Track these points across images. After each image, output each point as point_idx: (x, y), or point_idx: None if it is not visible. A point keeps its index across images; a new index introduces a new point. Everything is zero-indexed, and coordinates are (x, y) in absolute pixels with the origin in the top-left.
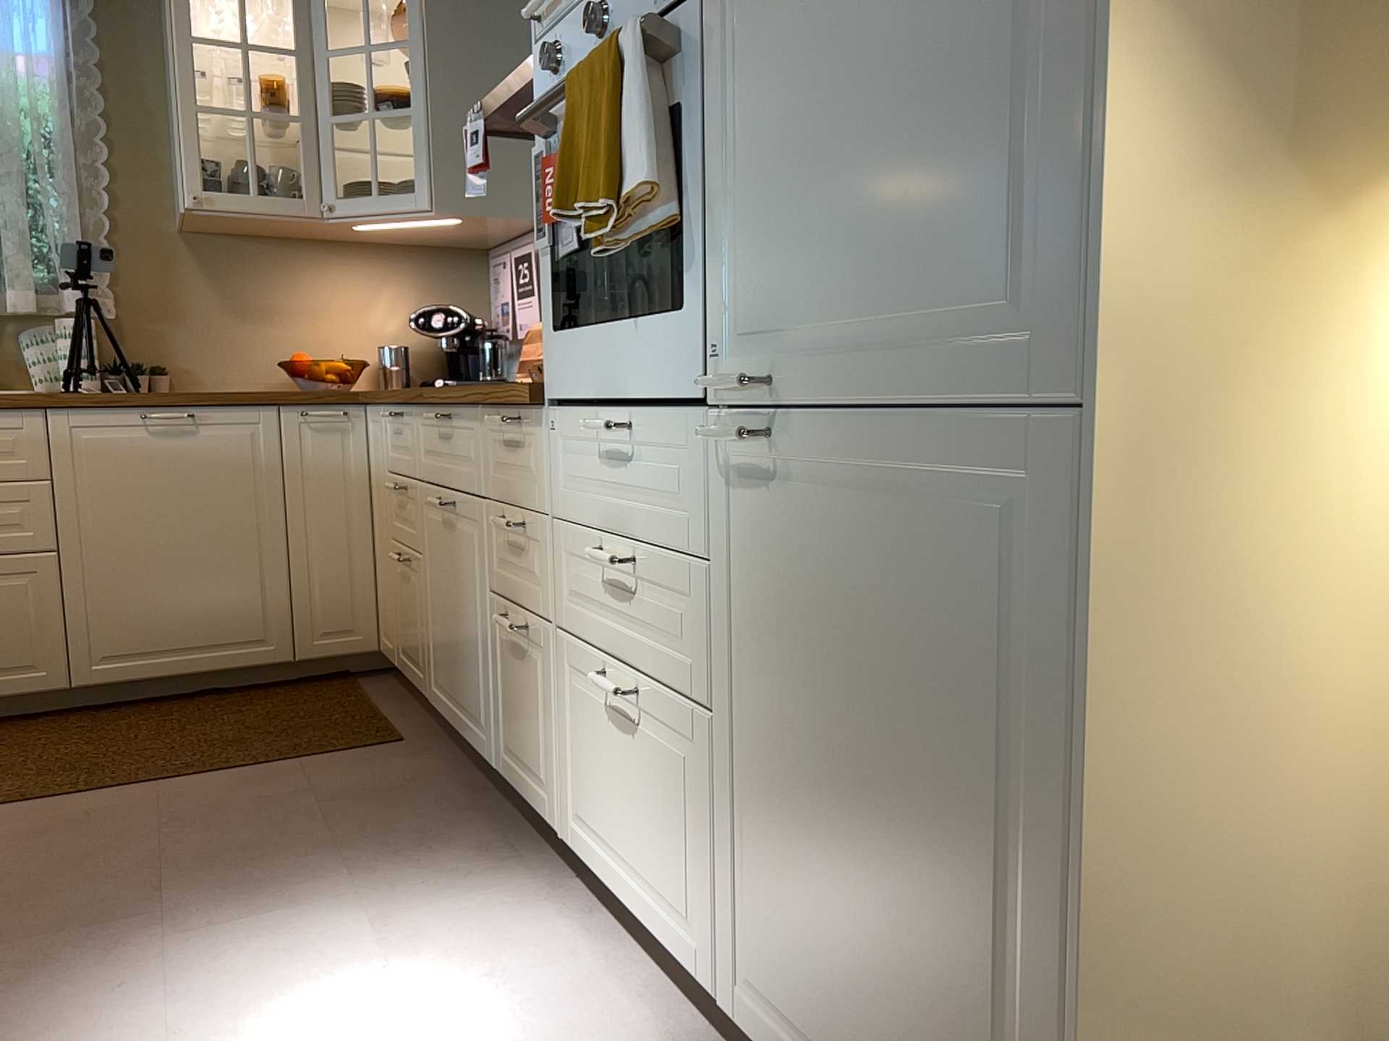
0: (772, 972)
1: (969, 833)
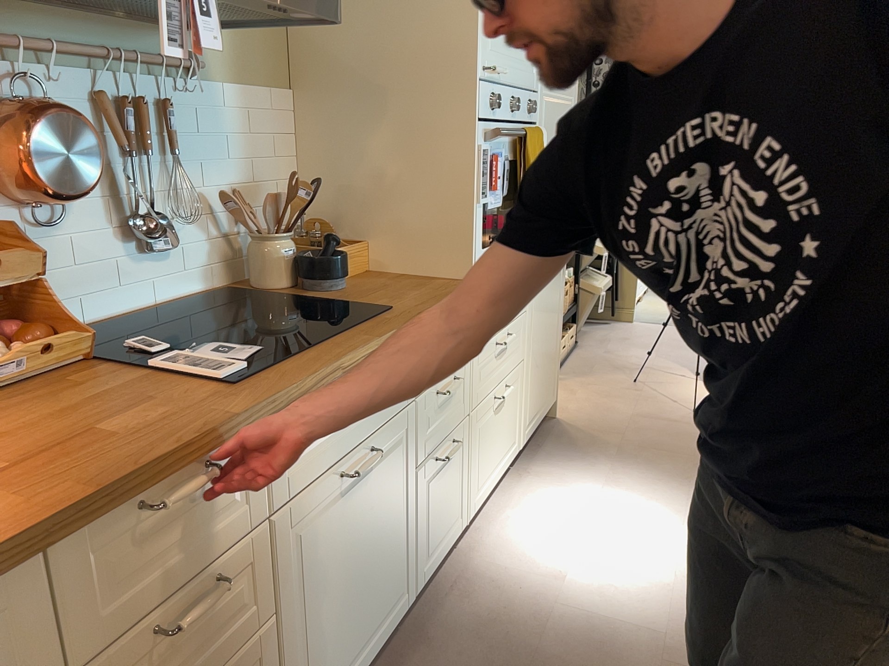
0: (531, 410)
1: (555, 323)
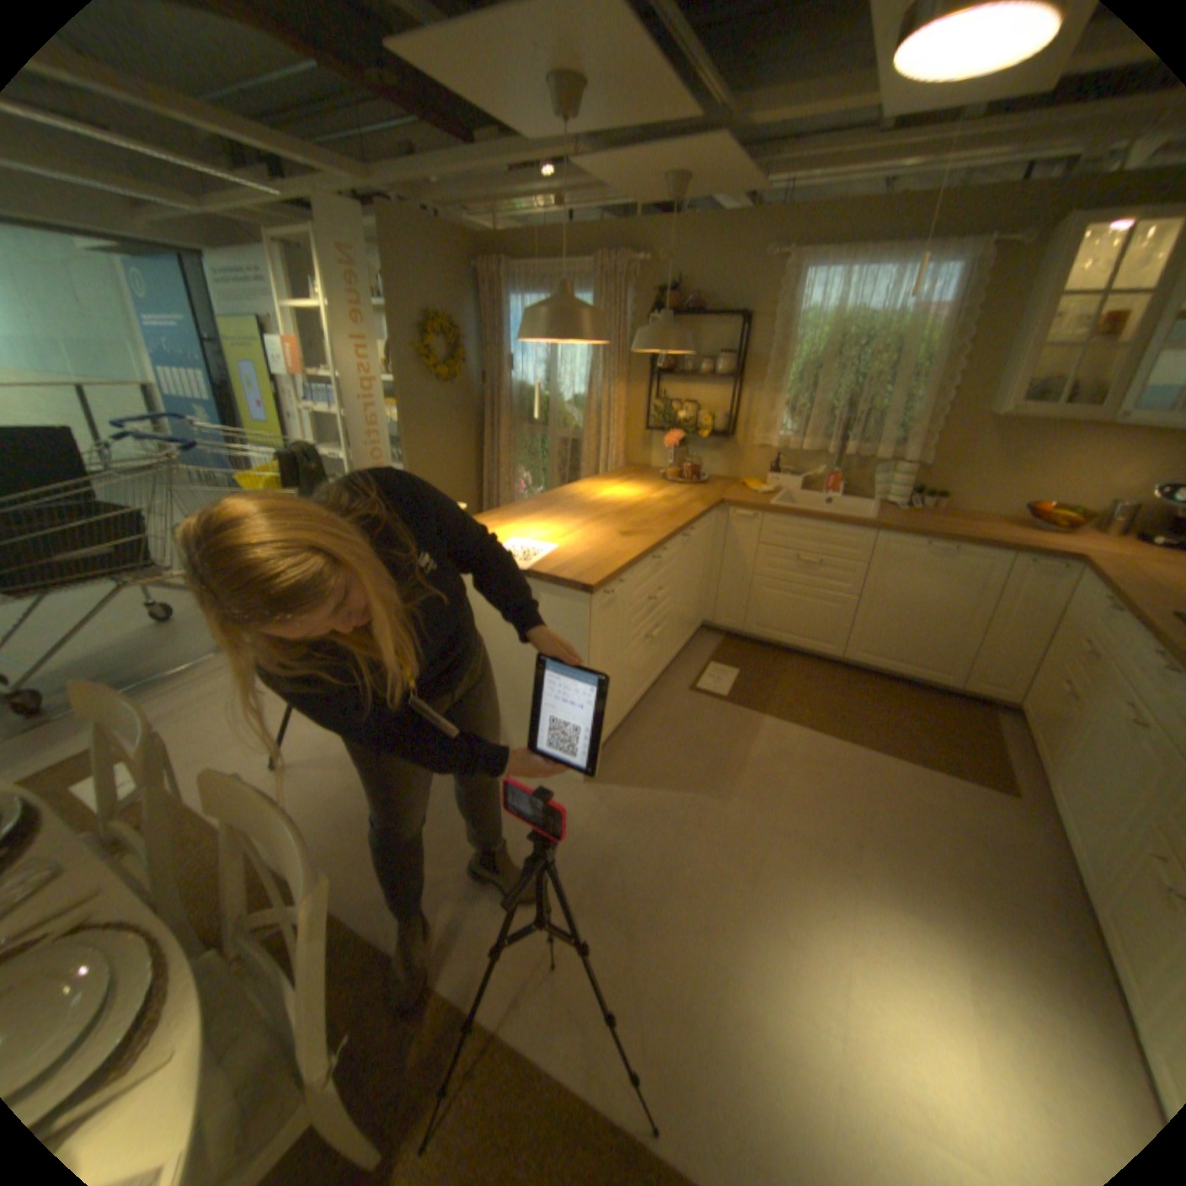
0: None
1: None
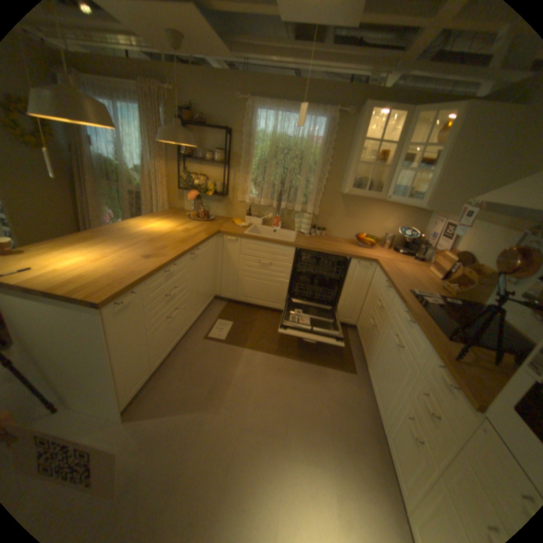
0: None
1: None
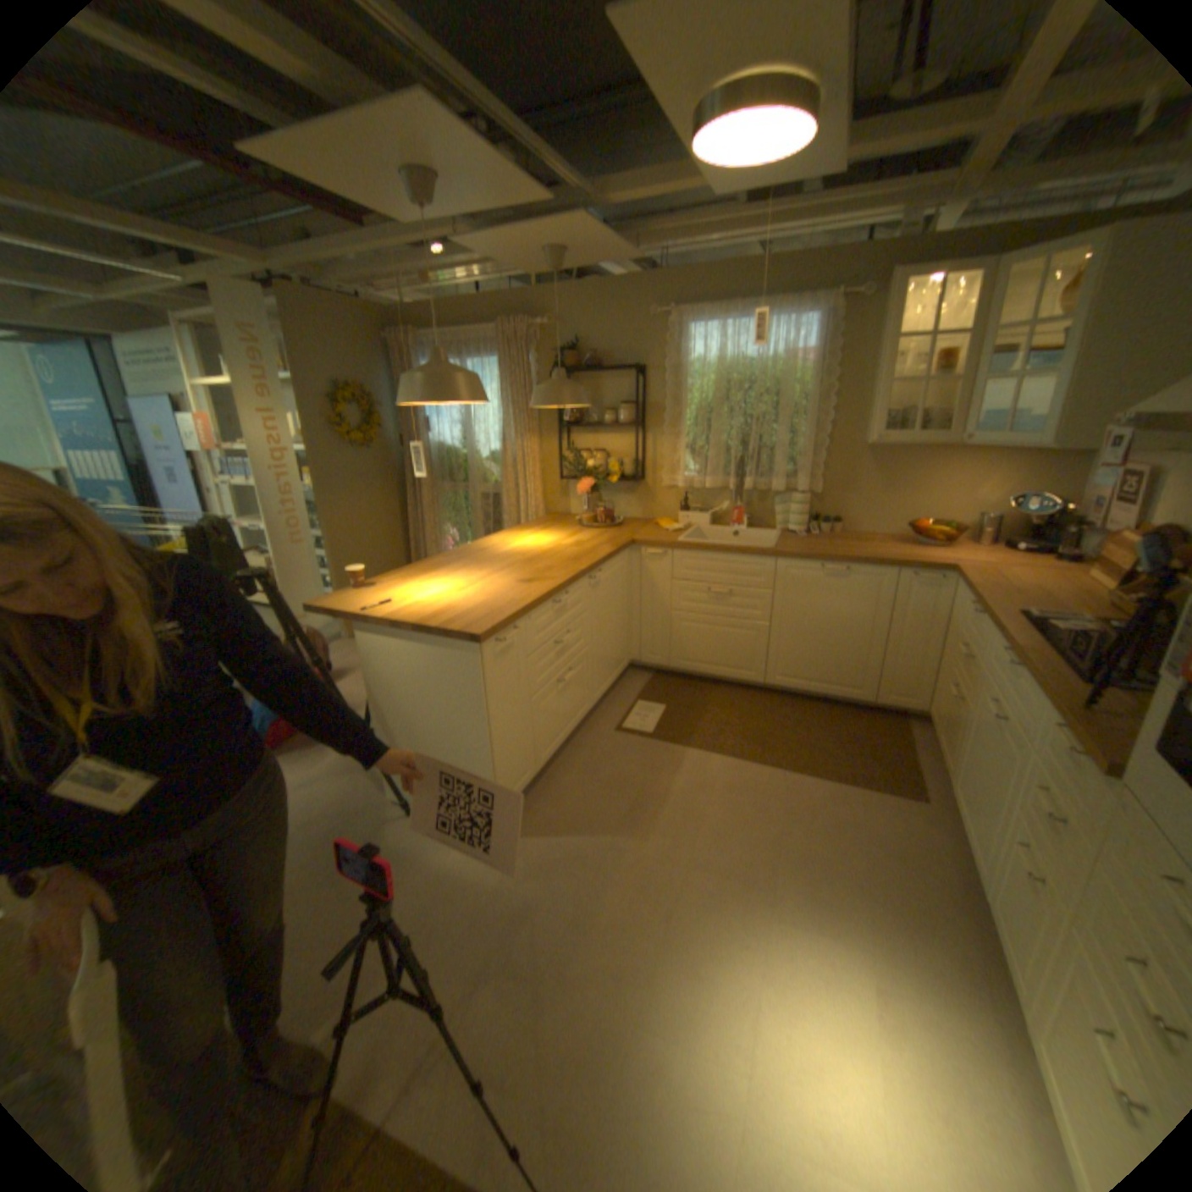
0: None
1: None
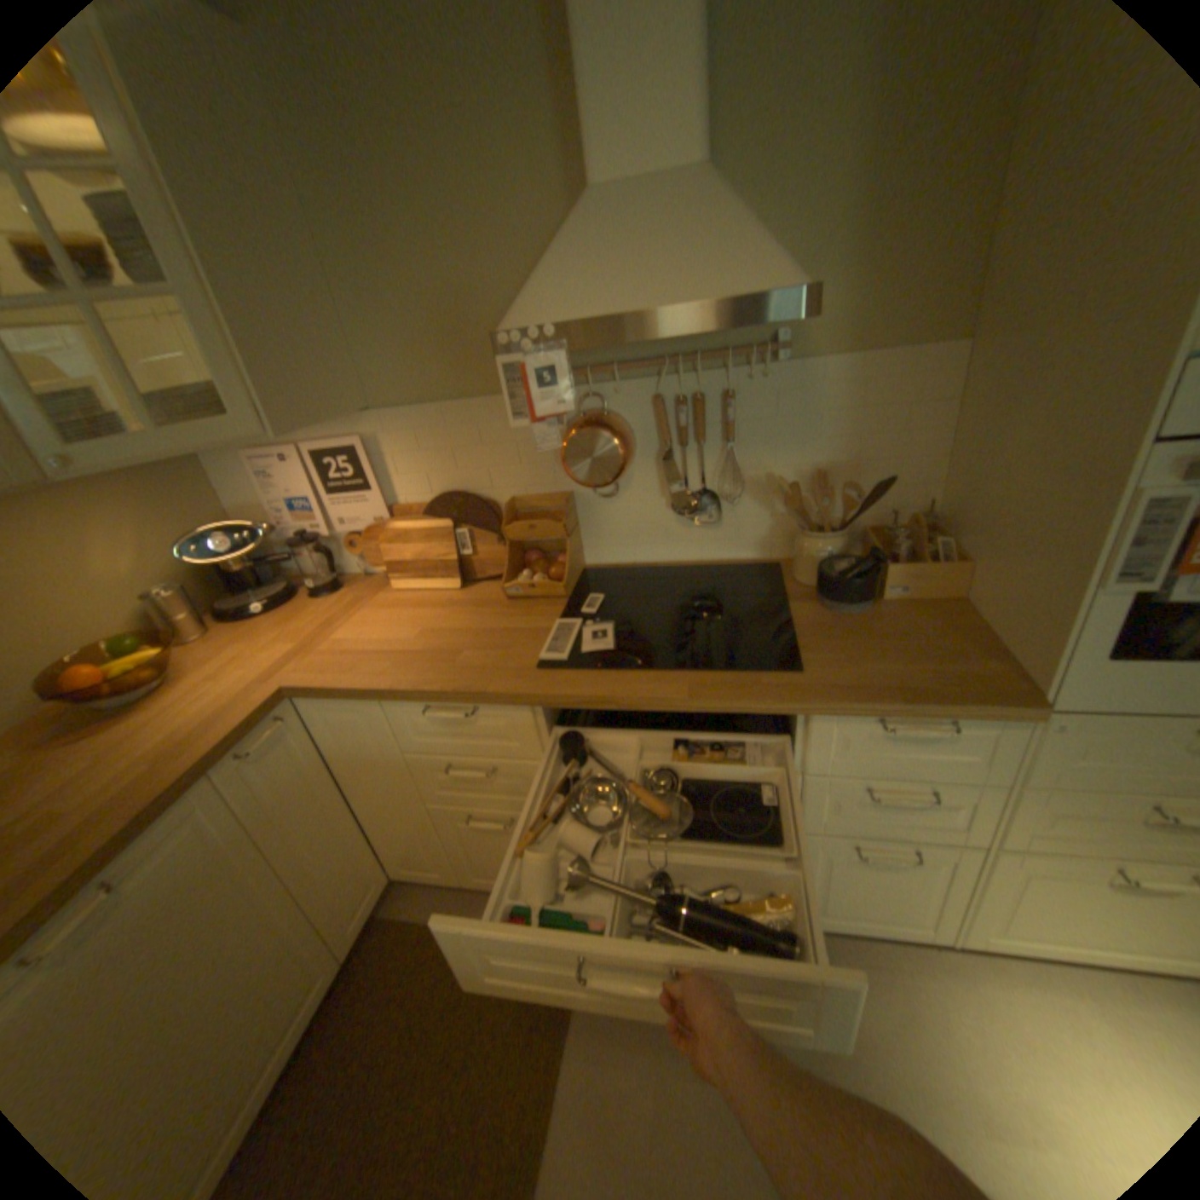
0: None
1: None
